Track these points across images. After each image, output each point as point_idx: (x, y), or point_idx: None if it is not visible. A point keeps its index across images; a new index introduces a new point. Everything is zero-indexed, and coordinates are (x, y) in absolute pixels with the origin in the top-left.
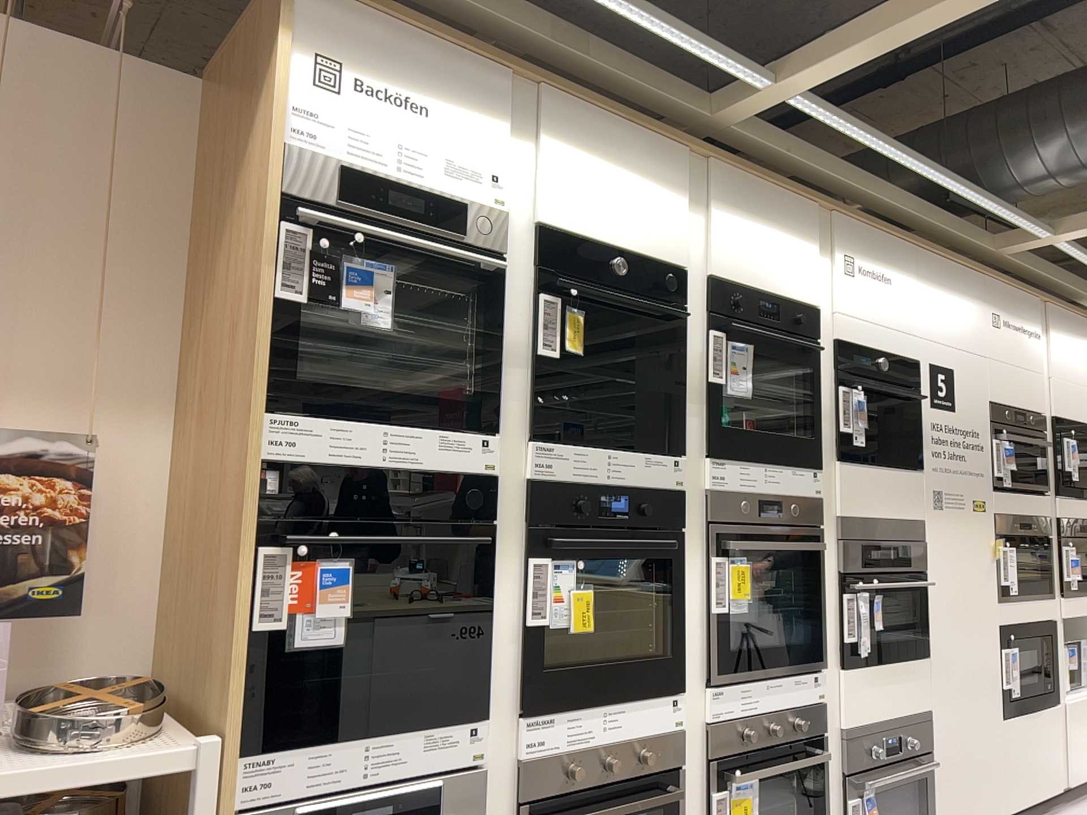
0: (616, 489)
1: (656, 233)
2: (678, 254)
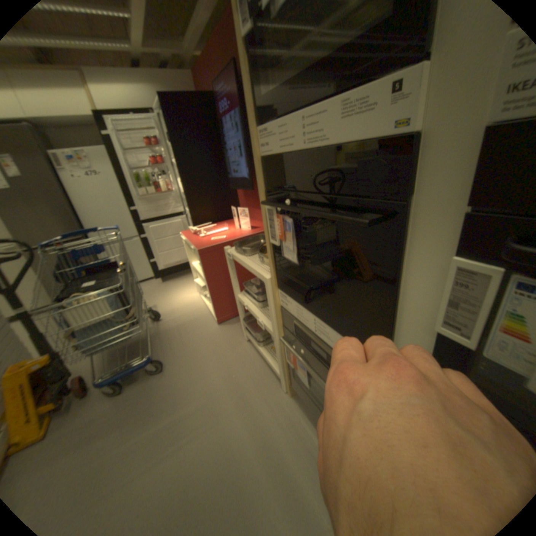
0: None
1: None
2: None
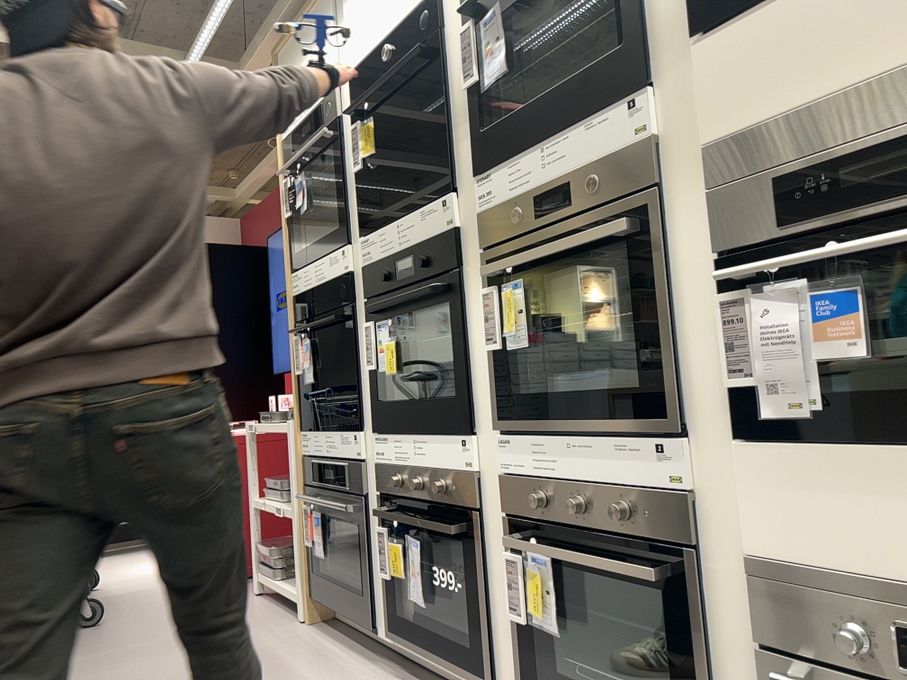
0: (405, 253)
1: None
2: None
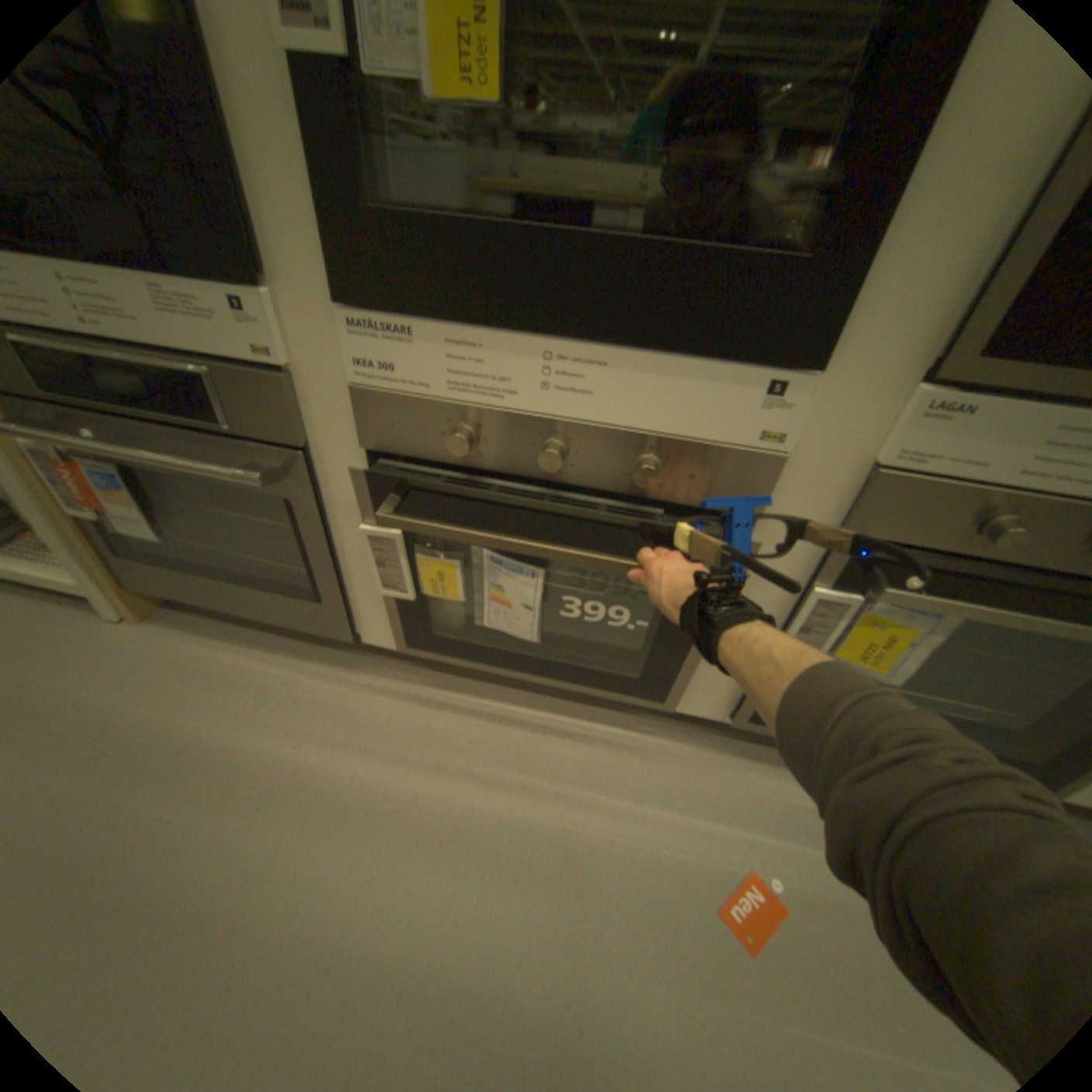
0: None
1: None
2: None
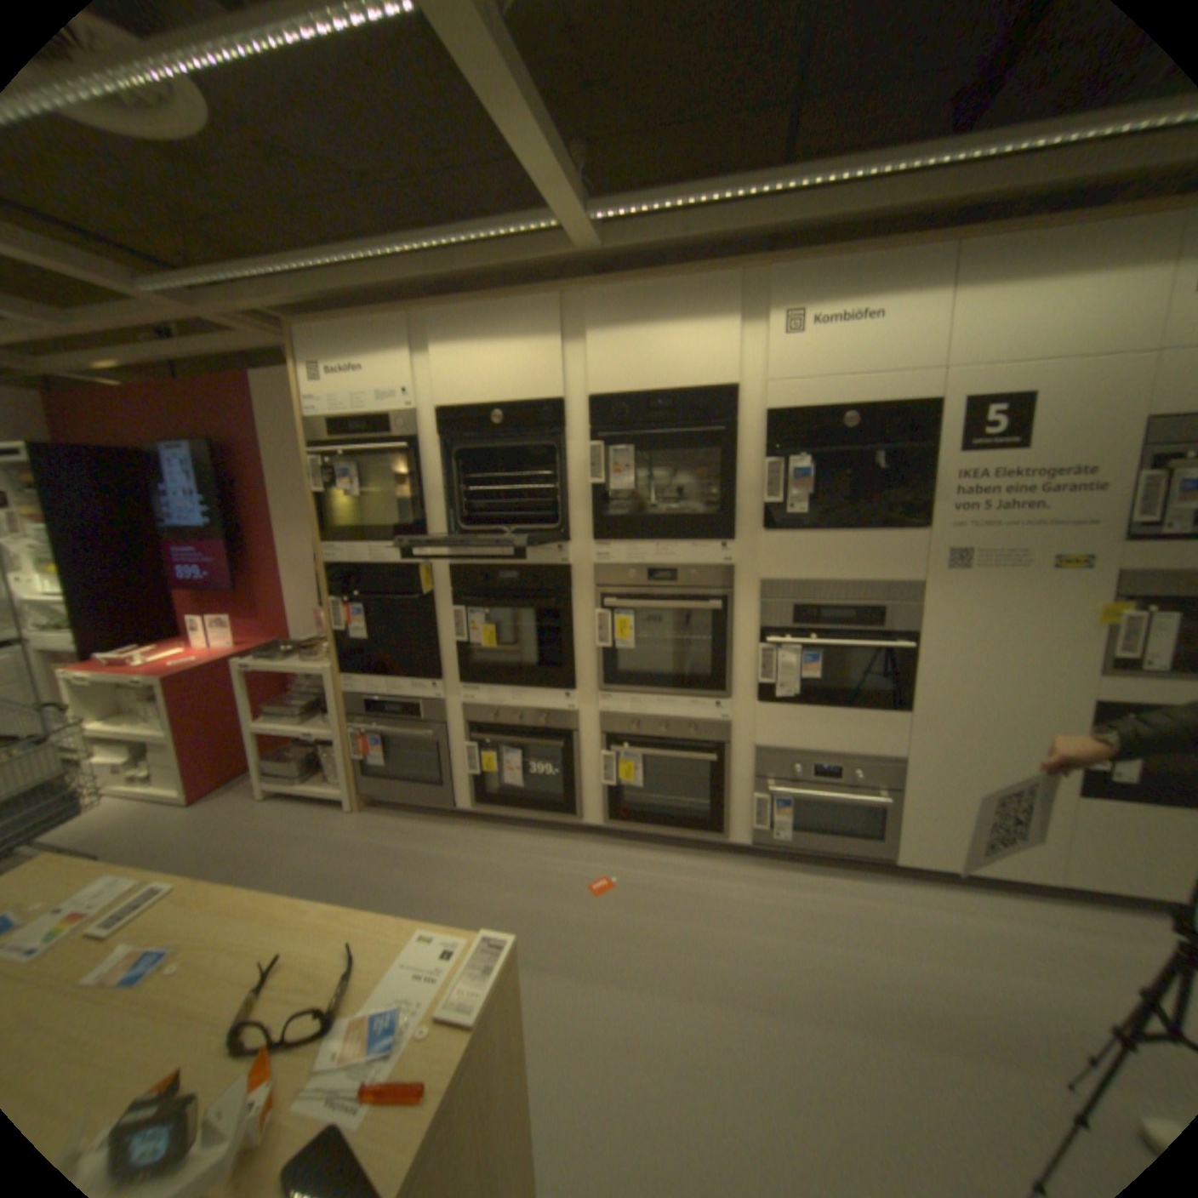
0: (512, 572)
1: (534, 373)
2: (559, 384)
